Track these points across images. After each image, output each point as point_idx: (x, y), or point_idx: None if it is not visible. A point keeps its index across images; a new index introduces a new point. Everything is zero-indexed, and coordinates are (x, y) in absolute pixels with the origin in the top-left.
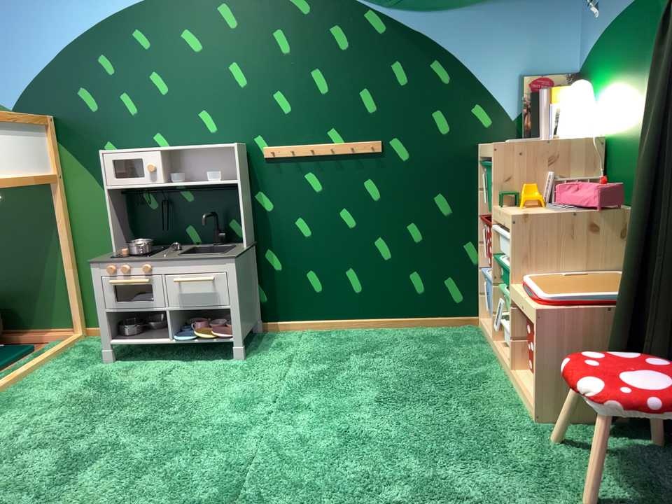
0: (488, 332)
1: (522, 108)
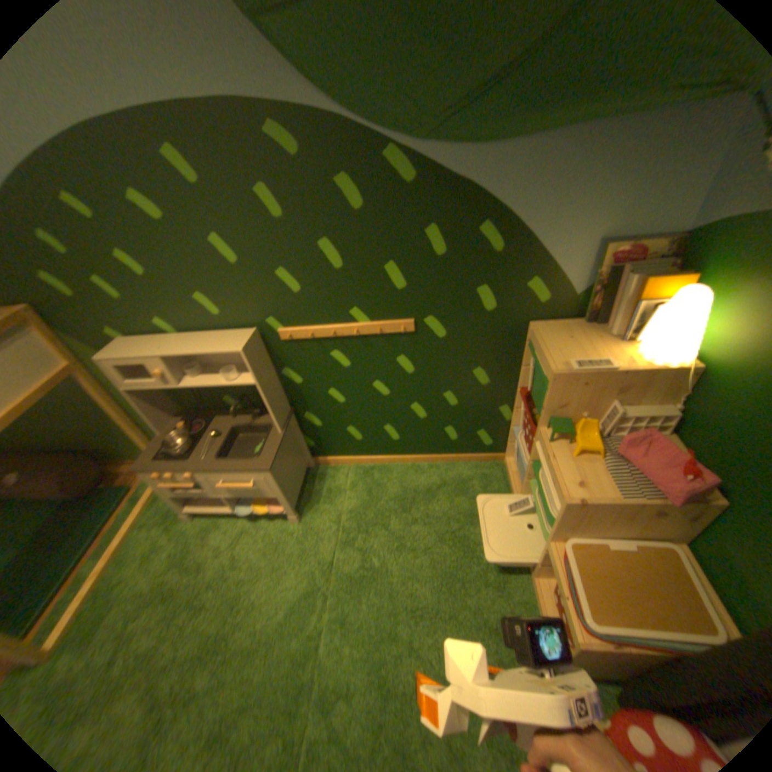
0: (514, 489)
1: (596, 281)
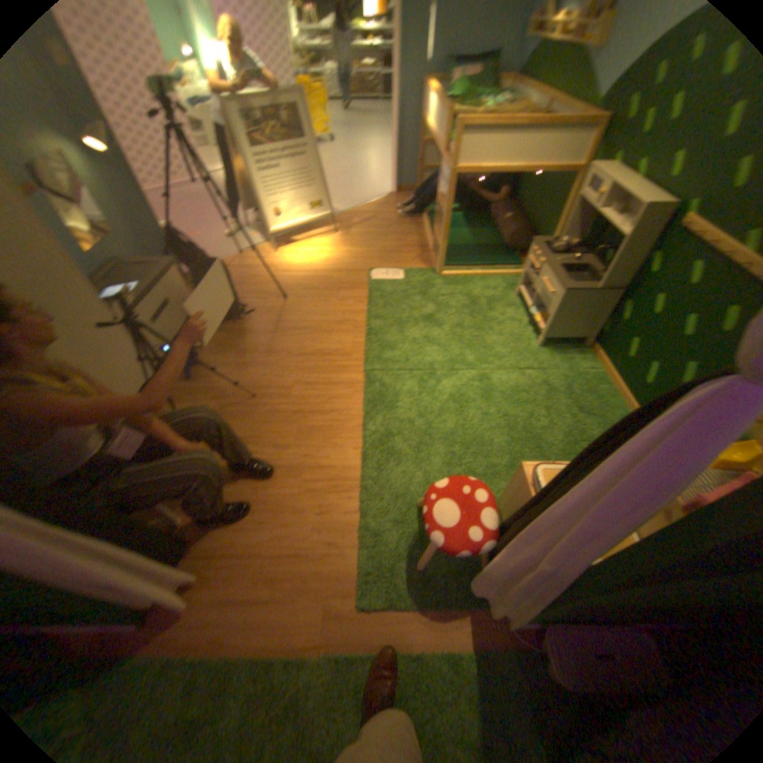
0: None
1: None
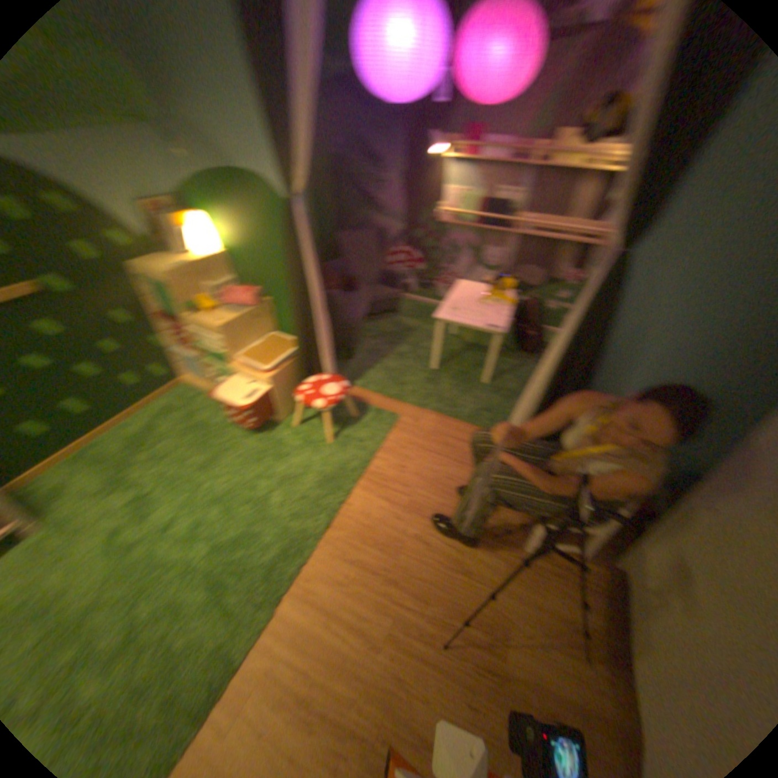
0: (197, 387)
1: (143, 227)
